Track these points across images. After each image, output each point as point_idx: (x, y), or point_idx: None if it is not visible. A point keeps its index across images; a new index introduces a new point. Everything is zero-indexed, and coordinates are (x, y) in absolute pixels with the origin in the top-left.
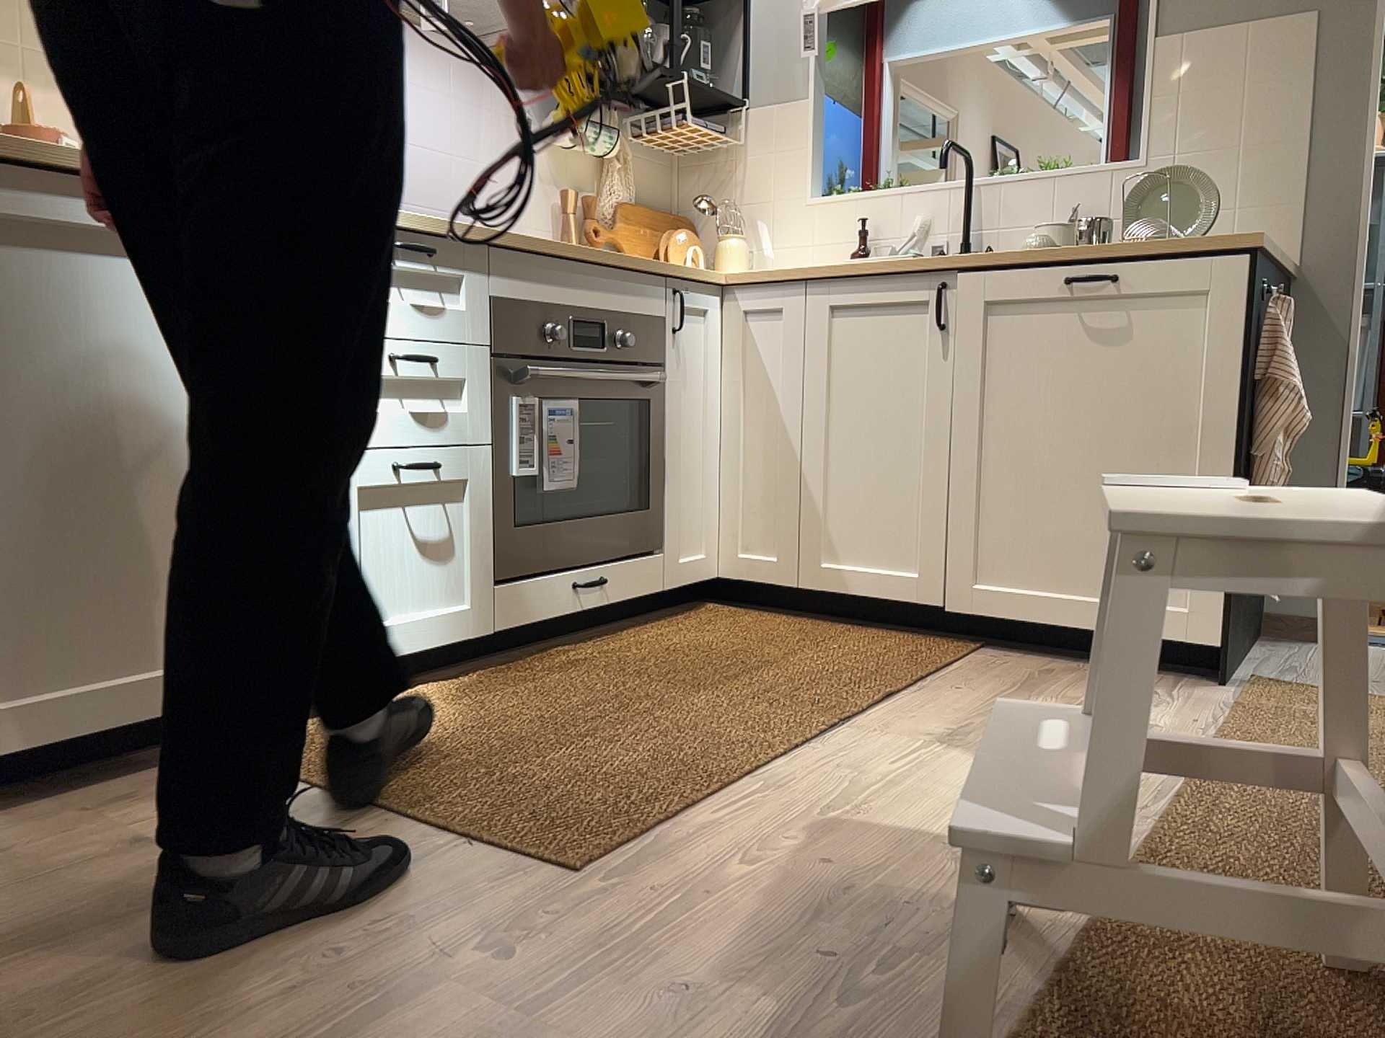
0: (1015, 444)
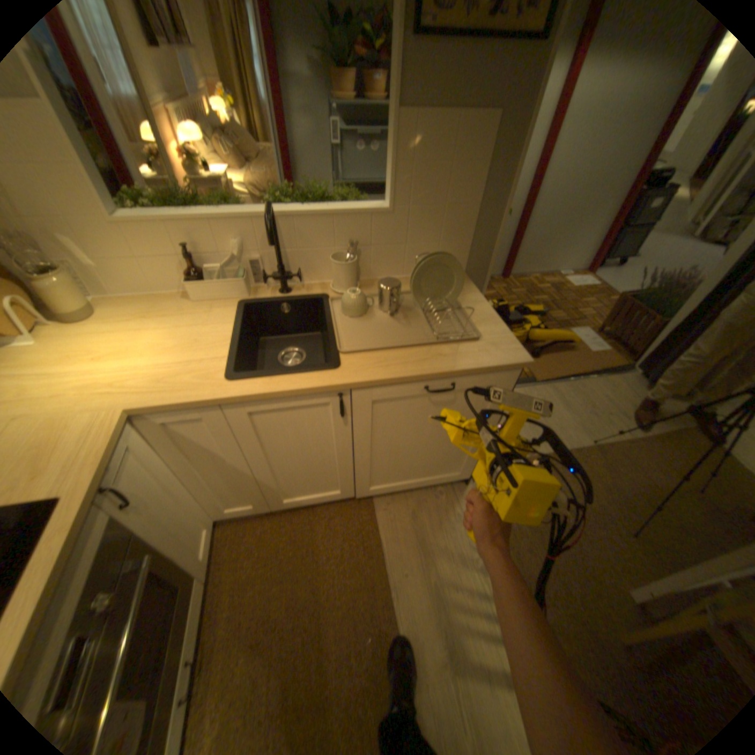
0: (389, 448)
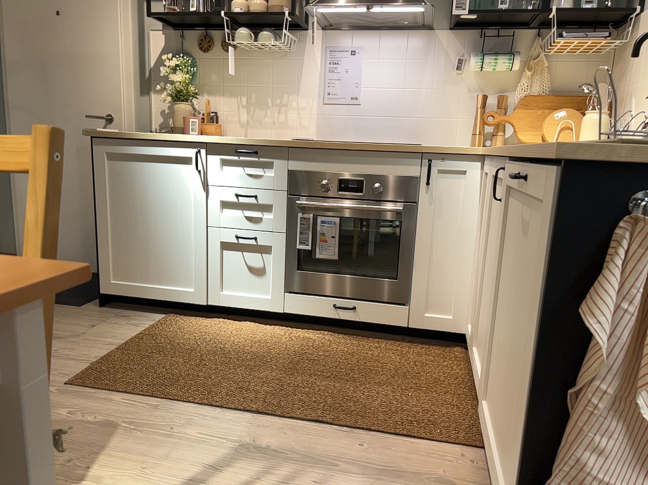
0: (507, 311)
